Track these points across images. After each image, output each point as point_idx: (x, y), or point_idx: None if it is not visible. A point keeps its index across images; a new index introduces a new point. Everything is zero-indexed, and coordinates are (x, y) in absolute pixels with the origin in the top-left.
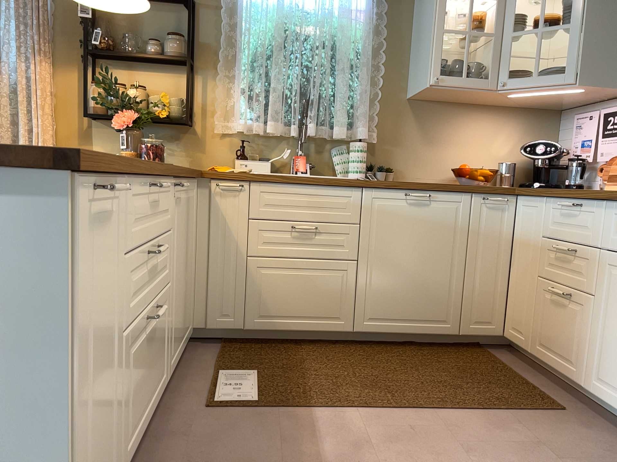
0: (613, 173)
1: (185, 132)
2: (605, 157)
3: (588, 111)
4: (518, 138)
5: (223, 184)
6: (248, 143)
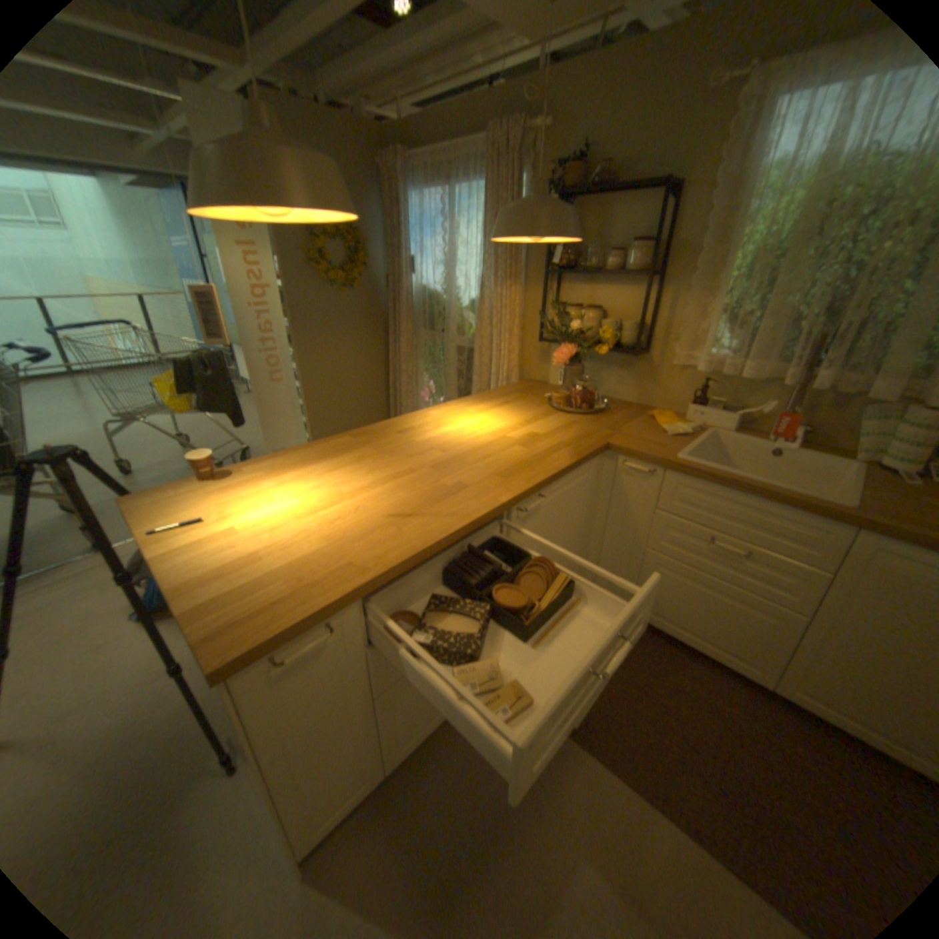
0: None
1: (639, 358)
2: None
3: None
4: None
5: (630, 465)
6: (717, 380)
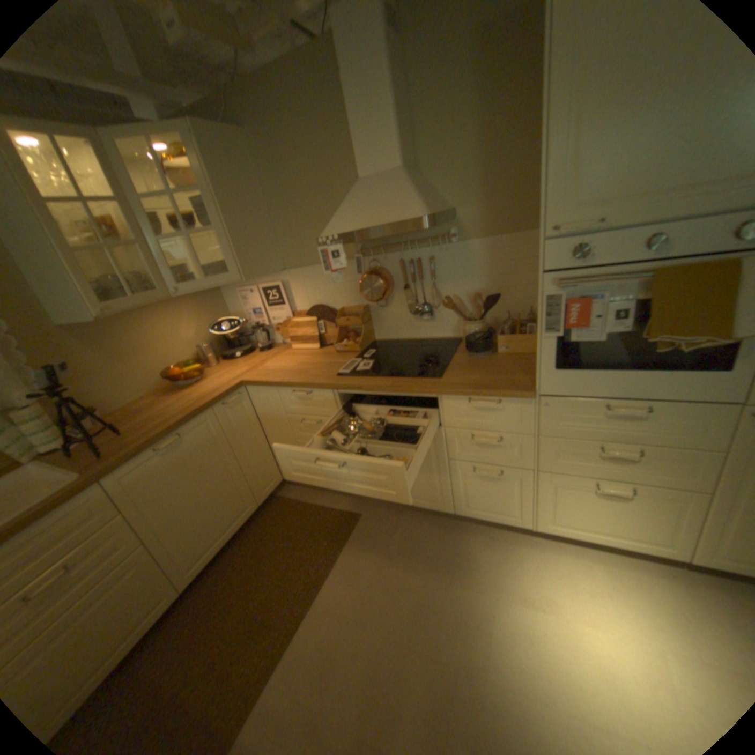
0: (291, 334)
1: None
2: (277, 320)
3: (243, 283)
4: (196, 317)
5: None
6: None
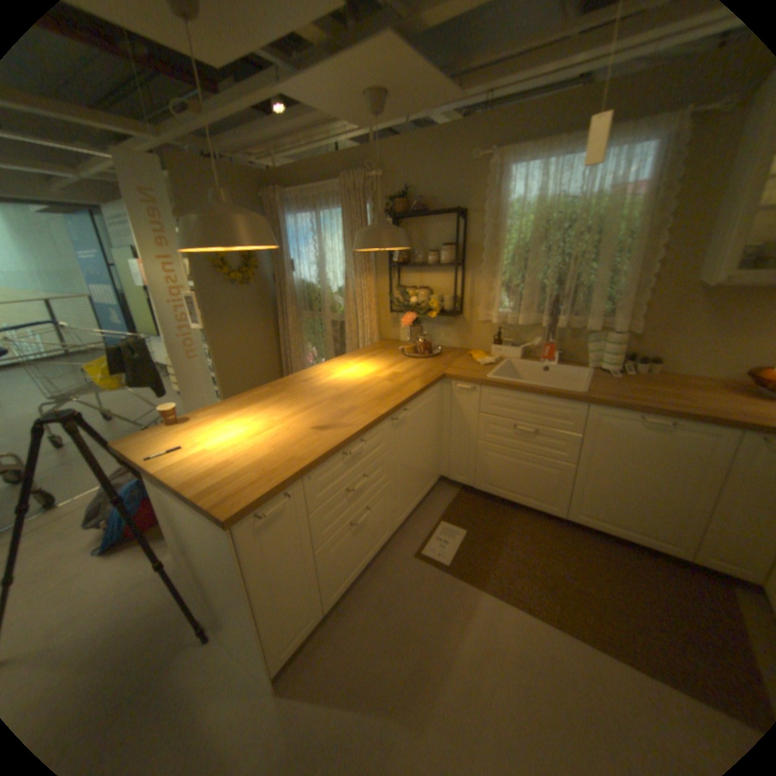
0: None
1: (456, 318)
2: None
3: None
4: None
5: (458, 386)
6: (505, 328)
